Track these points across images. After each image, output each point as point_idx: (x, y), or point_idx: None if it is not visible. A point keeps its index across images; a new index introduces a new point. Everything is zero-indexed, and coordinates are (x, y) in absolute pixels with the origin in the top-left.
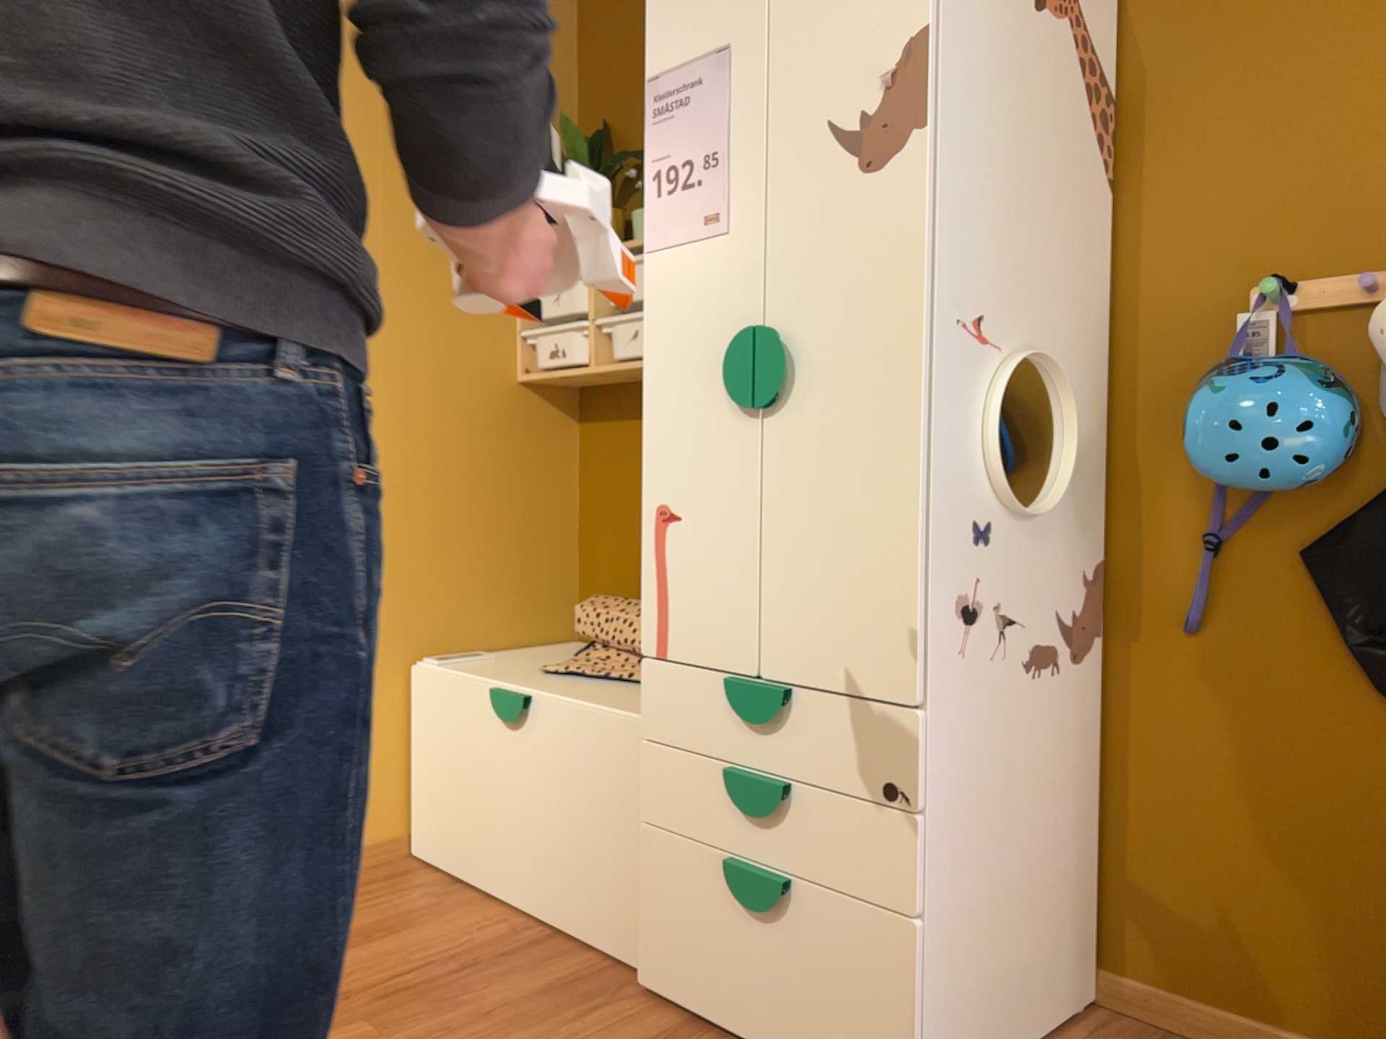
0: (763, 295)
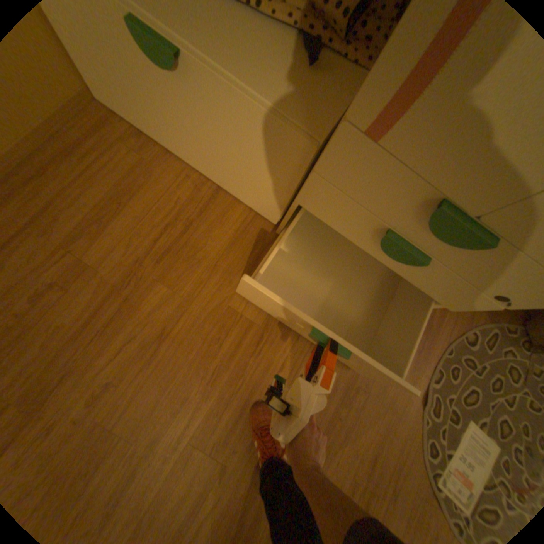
0: None
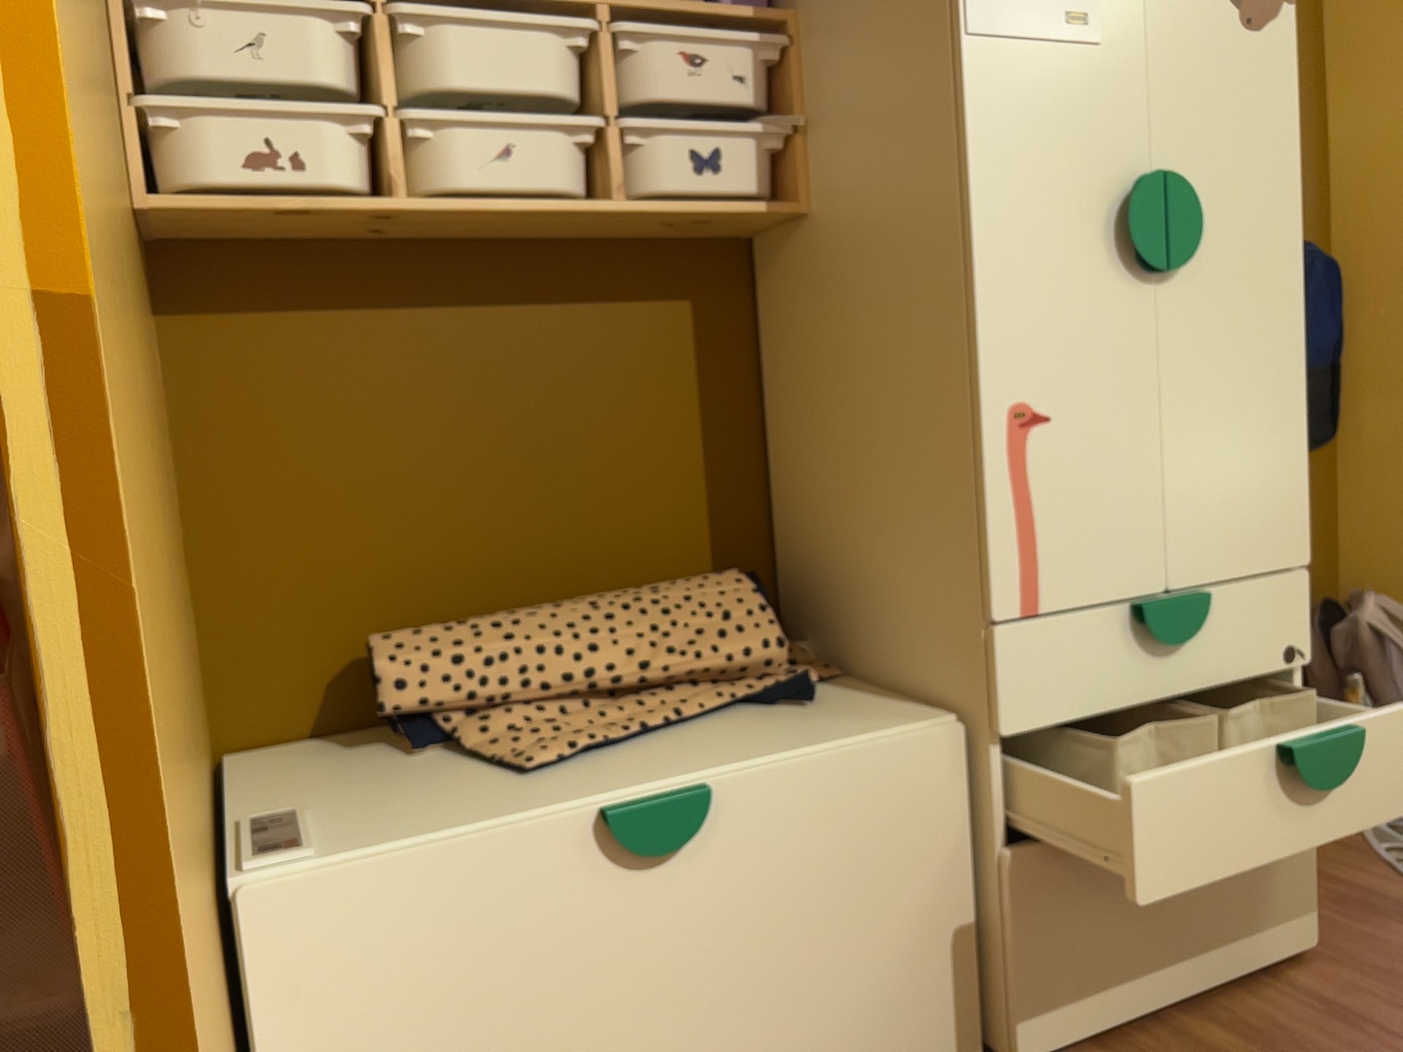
0: (1150, 135)
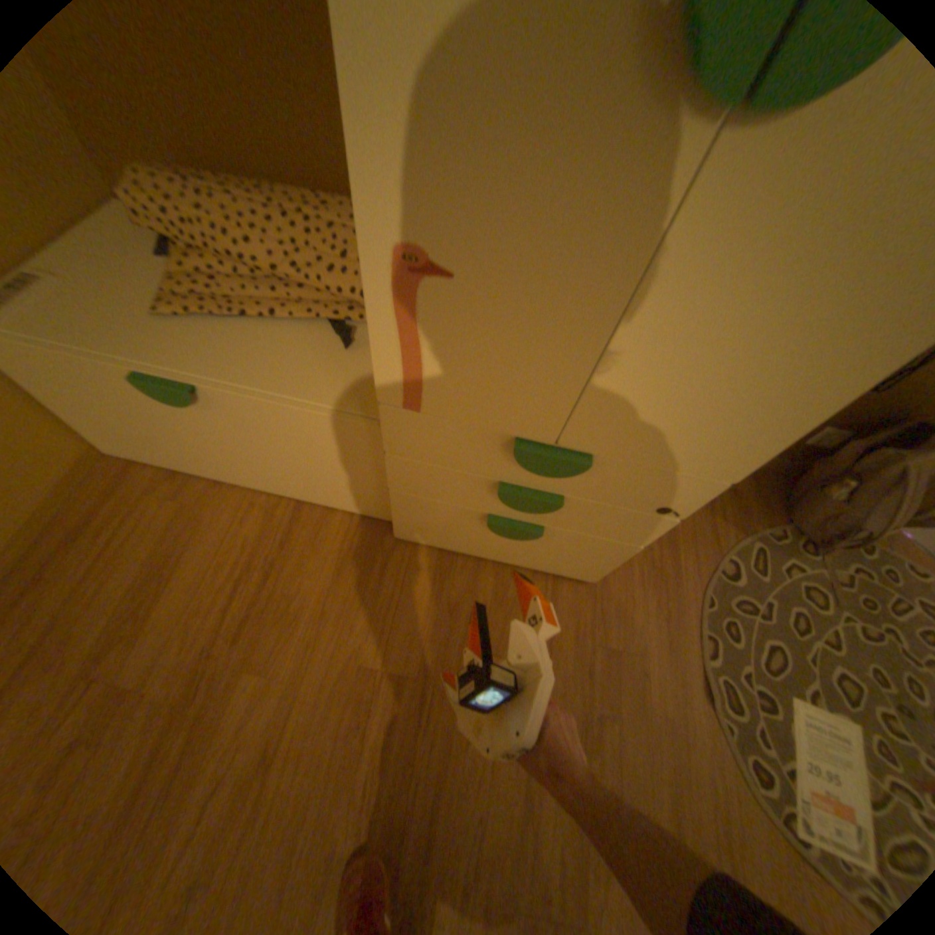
0: None
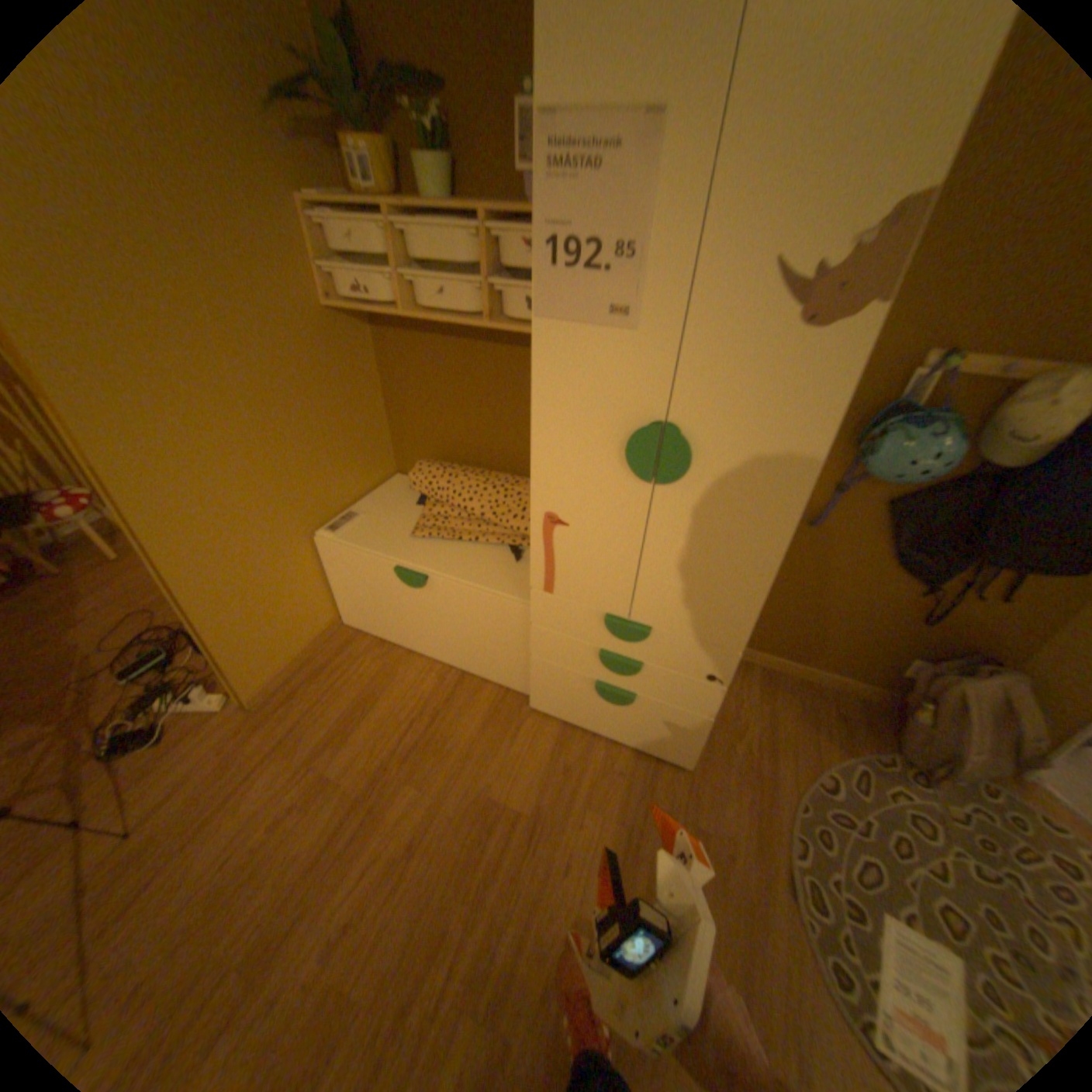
0: (668, 398)
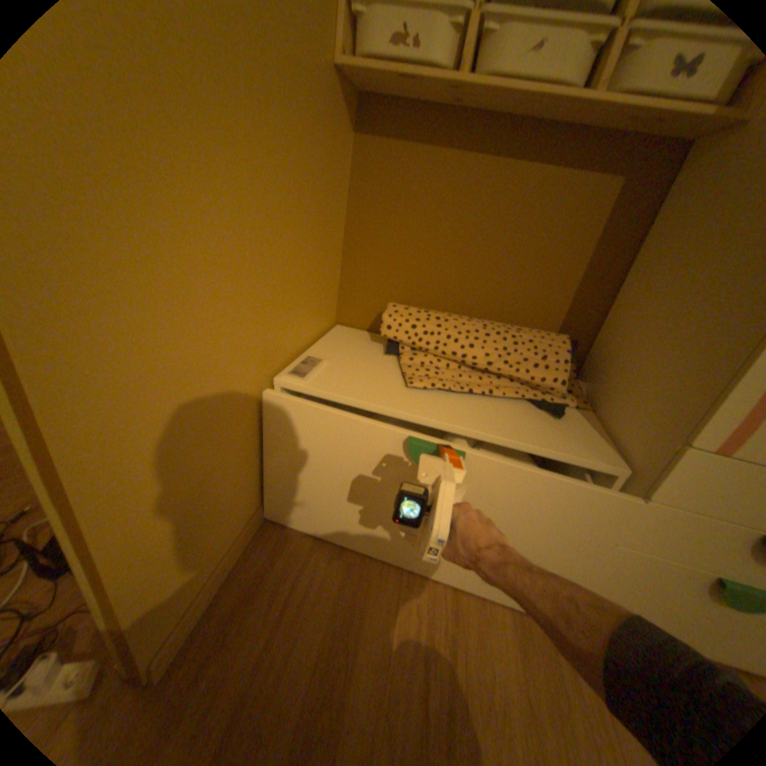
0: None
